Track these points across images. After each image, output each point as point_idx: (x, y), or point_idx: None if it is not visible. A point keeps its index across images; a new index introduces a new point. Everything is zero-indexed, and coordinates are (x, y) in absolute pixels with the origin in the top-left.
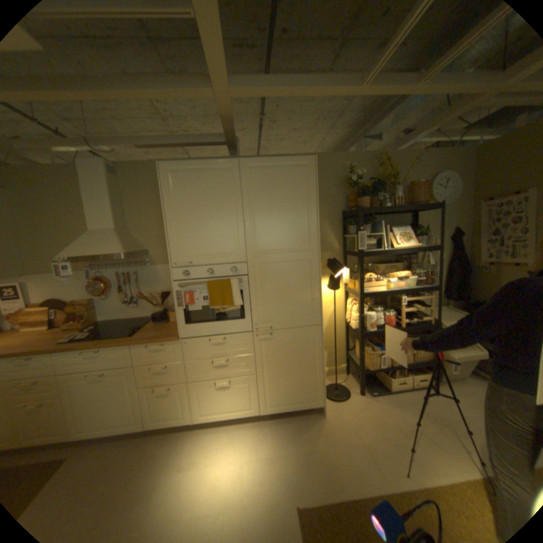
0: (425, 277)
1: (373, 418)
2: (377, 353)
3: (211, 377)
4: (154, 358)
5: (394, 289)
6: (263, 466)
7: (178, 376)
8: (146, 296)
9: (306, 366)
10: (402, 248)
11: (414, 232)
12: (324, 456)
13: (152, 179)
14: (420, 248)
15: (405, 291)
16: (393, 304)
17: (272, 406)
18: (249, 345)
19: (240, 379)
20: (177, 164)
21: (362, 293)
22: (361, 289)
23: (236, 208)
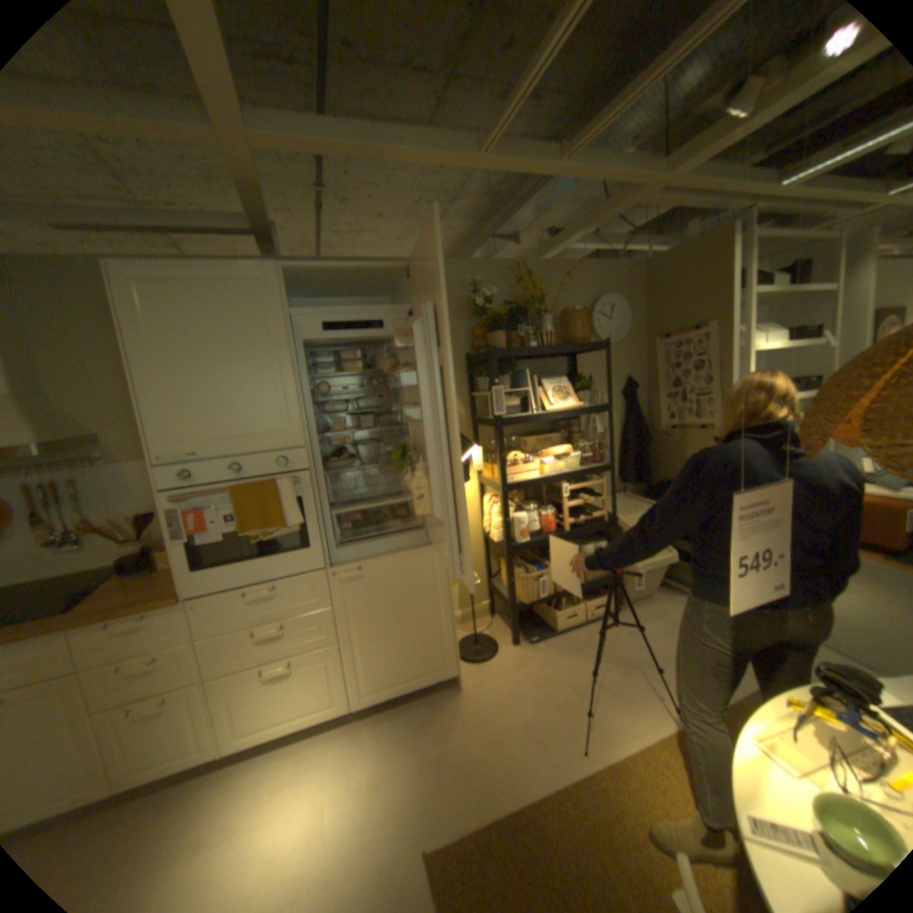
0: (591, 452)
1: (533, 678)
2: (533, 576)
3: (252, 663)
4: (125, 647)
5: (551, 474)
6: (361, 800)
7: (183, 672)
8: (99, 528)
9: (424, 614)
10: (558, 411)
11: (572, 386)
12: (462, 756)
13: (97, 294)
14: (582, 410)
15: (566, 475)
16: (551, 497)
17: (370, 692)
18: (321, 594)
19: (309, 656)
20: (149, 267)
21: (504, 485)
22: (503, 479)
23: (279, 351)
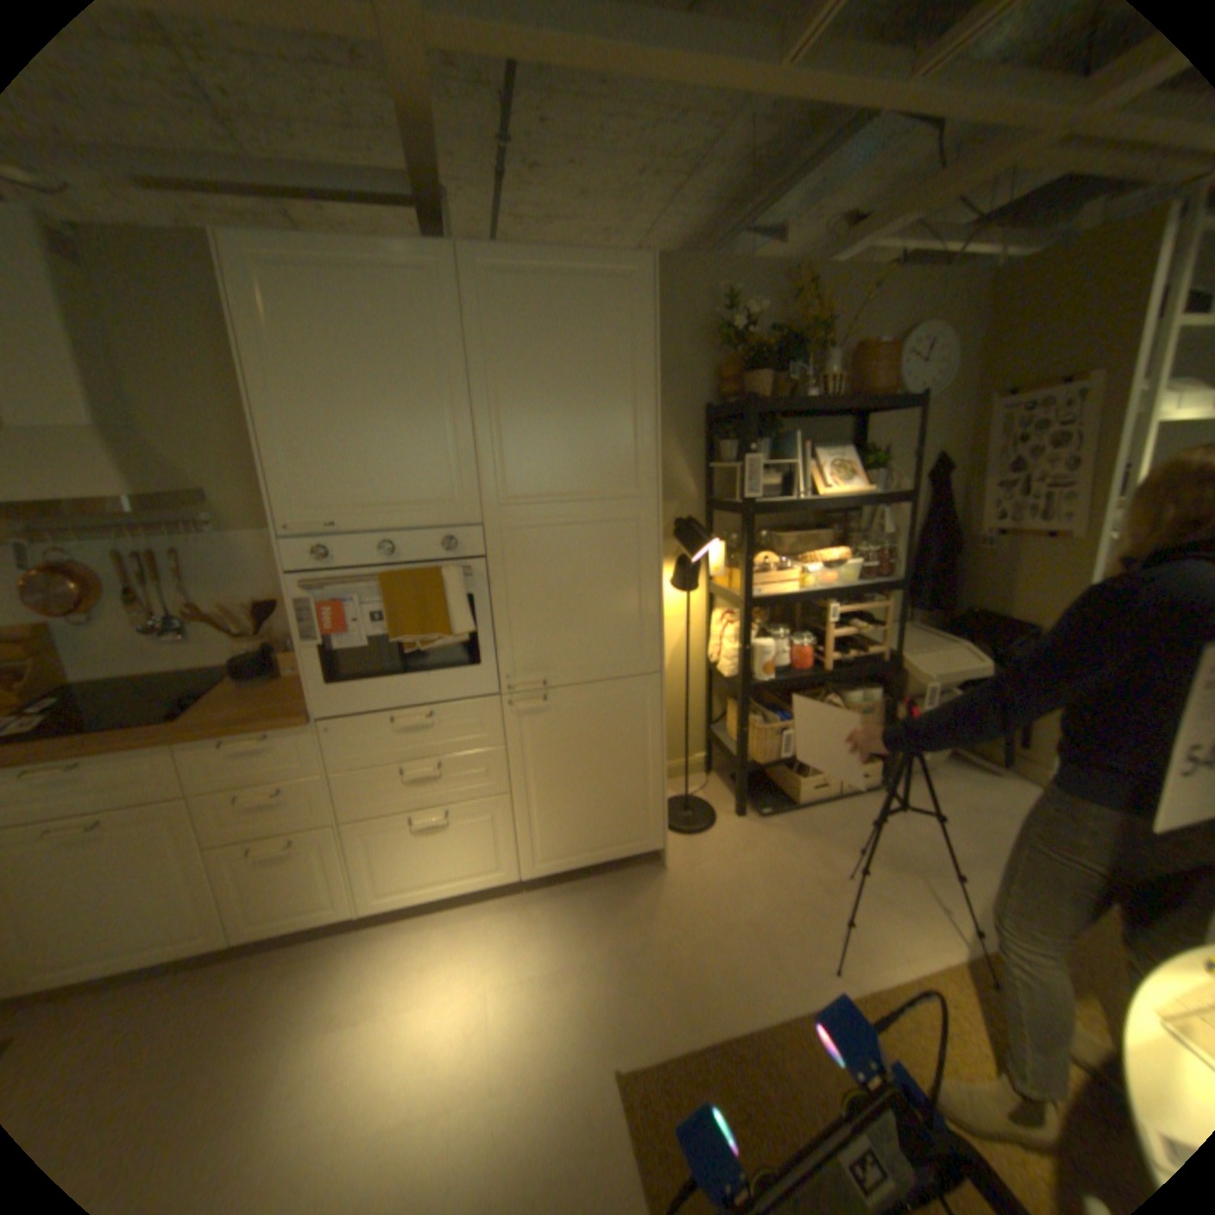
0: (876, 561)
1: (764, 863)
2: (774, 728)
3: (400, 807)
4: (244, 772)
5: (815, 588)
6: (534, 993)
7: (314, 810)
8: (209, 615)
9: (625, 765)
10: (837, 497)
11: (860, 461)
12: (666, 954)
13: (201, 289)
14: (873, 498)
15: (837, 592)
16: (807, 620)
17: (548, 858)
18: (492, 728)
19: (472, 806)
20: (275, 243)
21: (747, 599)
22: (746, 590)
23: (452, 381)
